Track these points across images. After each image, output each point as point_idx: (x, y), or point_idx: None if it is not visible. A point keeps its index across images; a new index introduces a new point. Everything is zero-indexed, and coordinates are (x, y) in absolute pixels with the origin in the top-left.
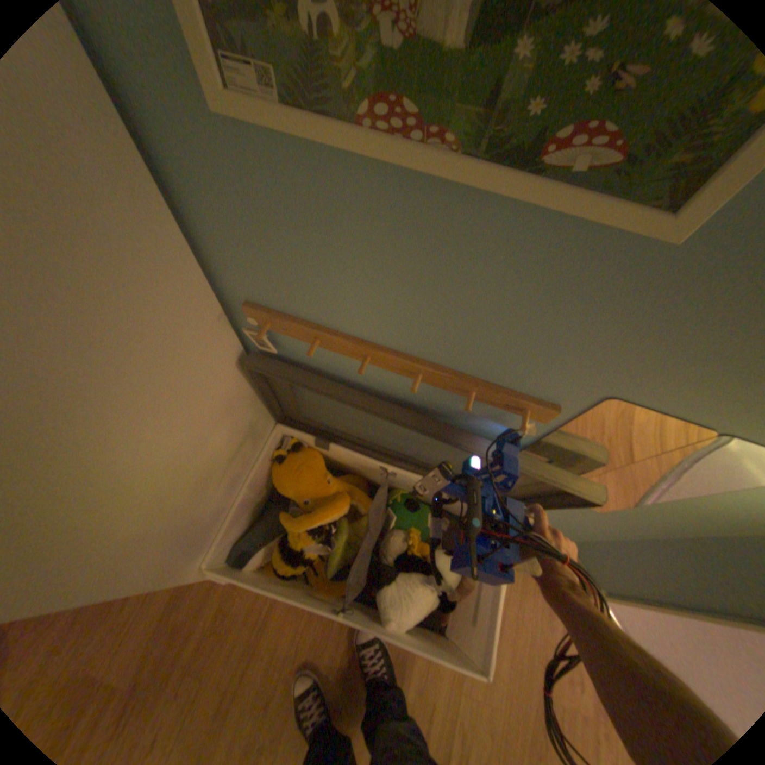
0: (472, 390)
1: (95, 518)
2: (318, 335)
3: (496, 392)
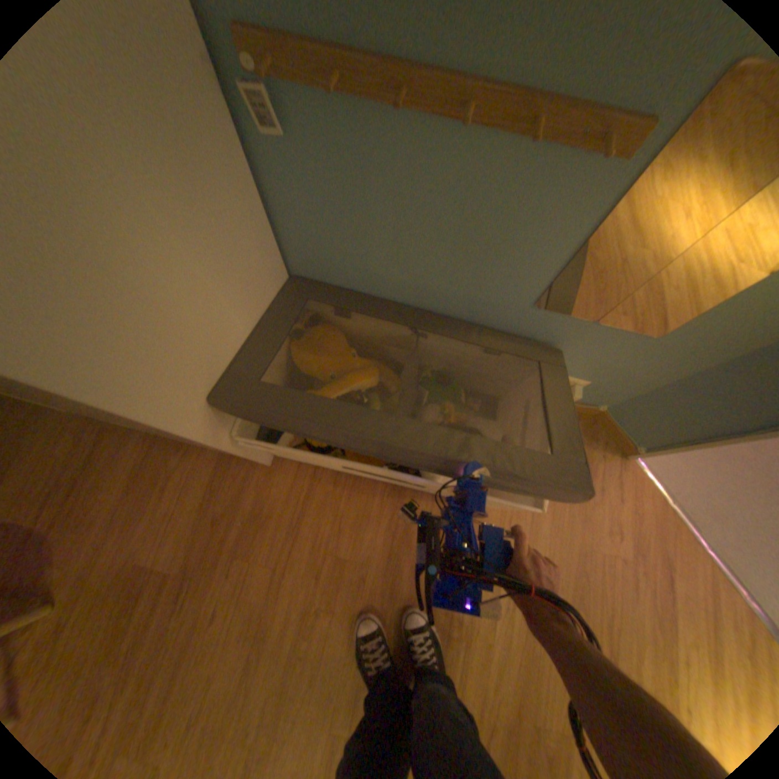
0: (541, 111)
1: (93, 284)
2: (336, 62)
3: (573, 108)
